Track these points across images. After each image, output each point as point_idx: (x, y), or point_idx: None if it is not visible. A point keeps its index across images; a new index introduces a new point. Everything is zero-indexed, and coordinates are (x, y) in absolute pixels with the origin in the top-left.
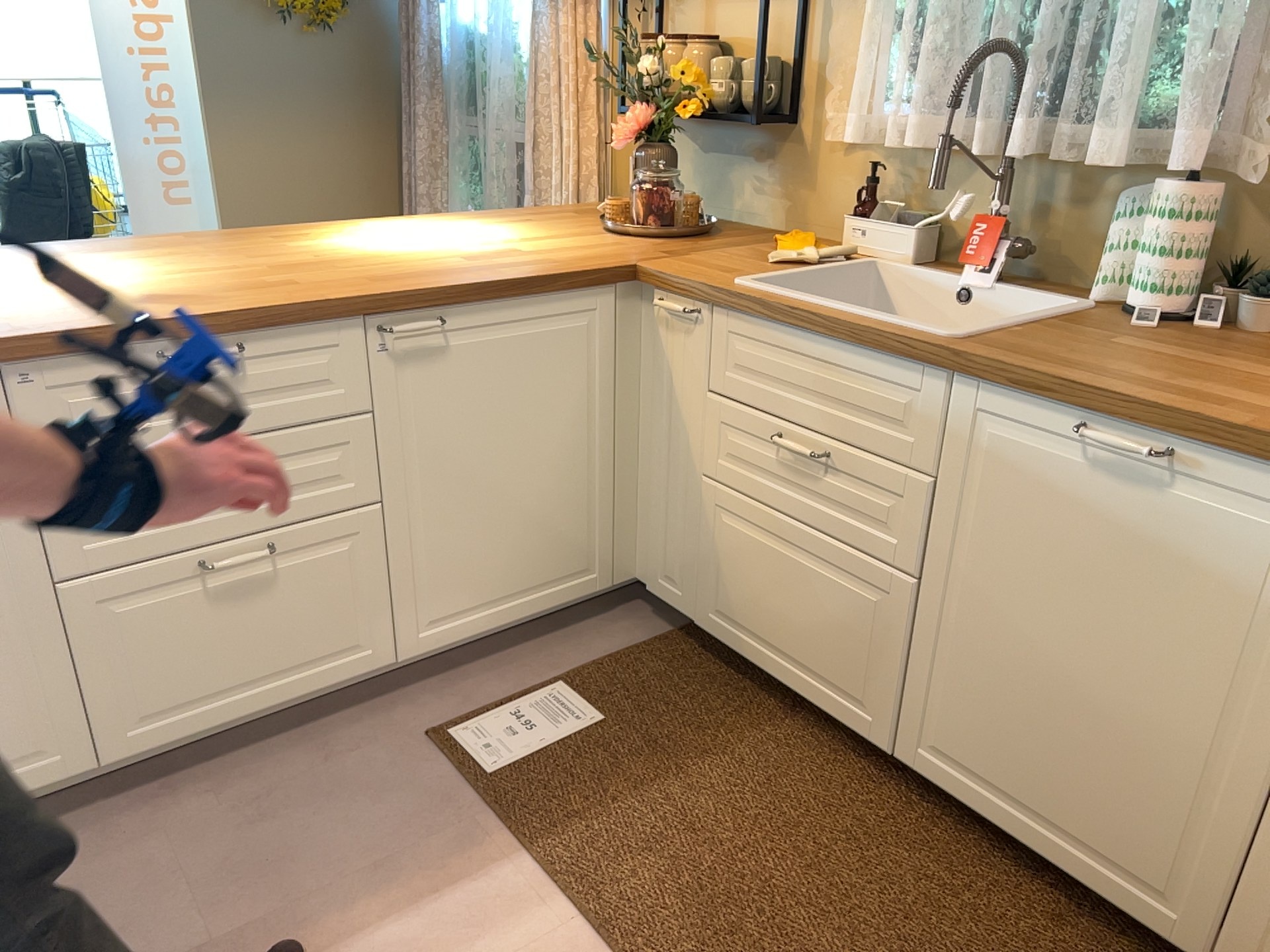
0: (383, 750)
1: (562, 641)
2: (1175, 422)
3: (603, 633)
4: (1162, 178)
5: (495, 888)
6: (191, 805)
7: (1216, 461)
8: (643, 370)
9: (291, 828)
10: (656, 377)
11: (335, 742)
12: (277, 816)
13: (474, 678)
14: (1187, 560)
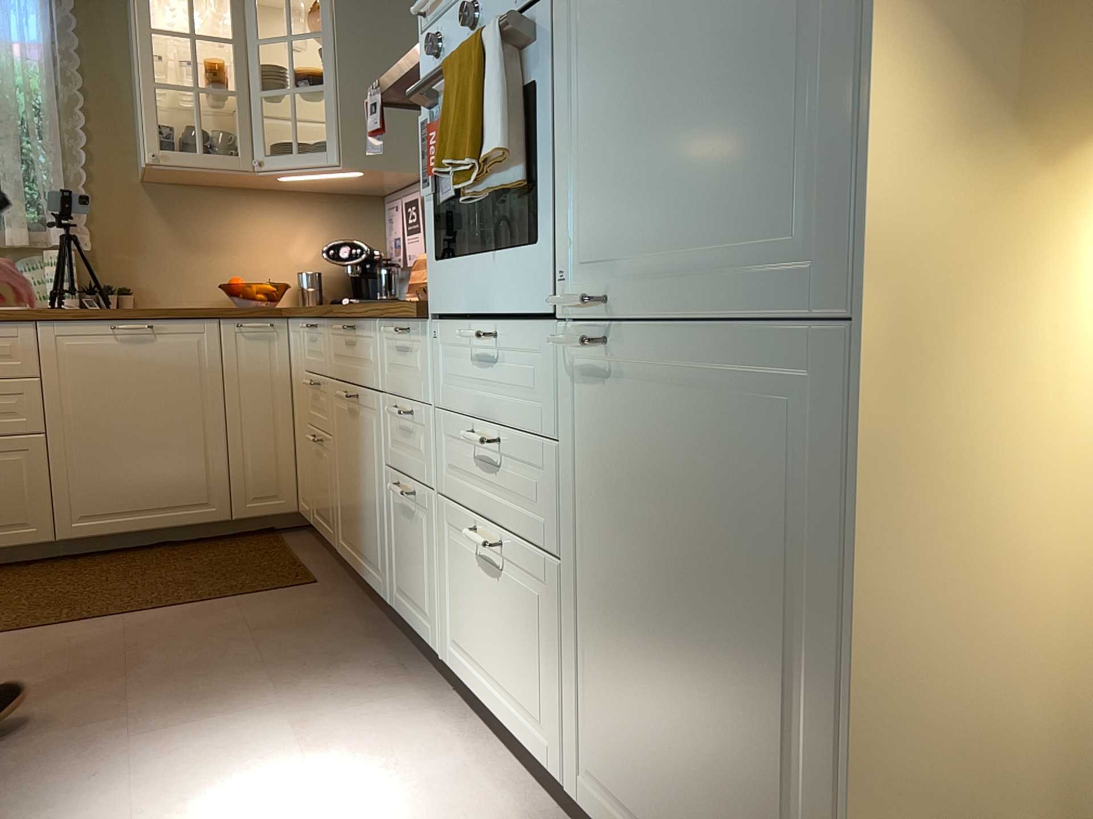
0: None
1: None
2: (151, 313)
3: None
4: (38, 253)
5: None
6: None
7: (168, 324)
8: None
9: None
10: None
11: None
12: None
13: None
14: (170, 364)
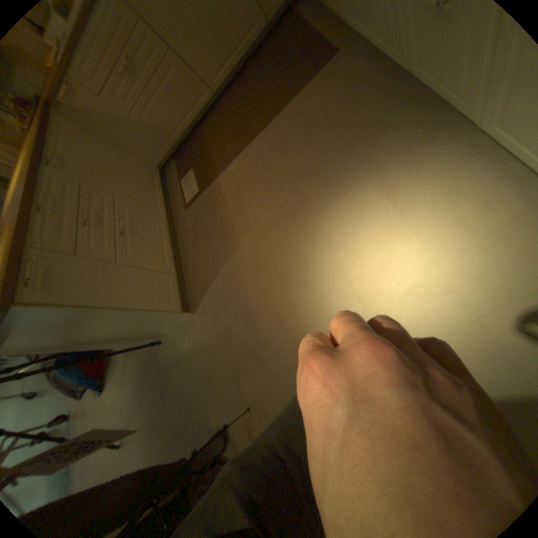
0: (189, 217)
1: (172, 184)
2: None
3: (172, 175)
4: None
5: (225, 180)
6: (191, 257)
7: None
8: (89, 123)
9: (202, 231)
10: (93, 118)
11: (184, 230)
12: (198, 236)
13: (176, 203)
14: None
